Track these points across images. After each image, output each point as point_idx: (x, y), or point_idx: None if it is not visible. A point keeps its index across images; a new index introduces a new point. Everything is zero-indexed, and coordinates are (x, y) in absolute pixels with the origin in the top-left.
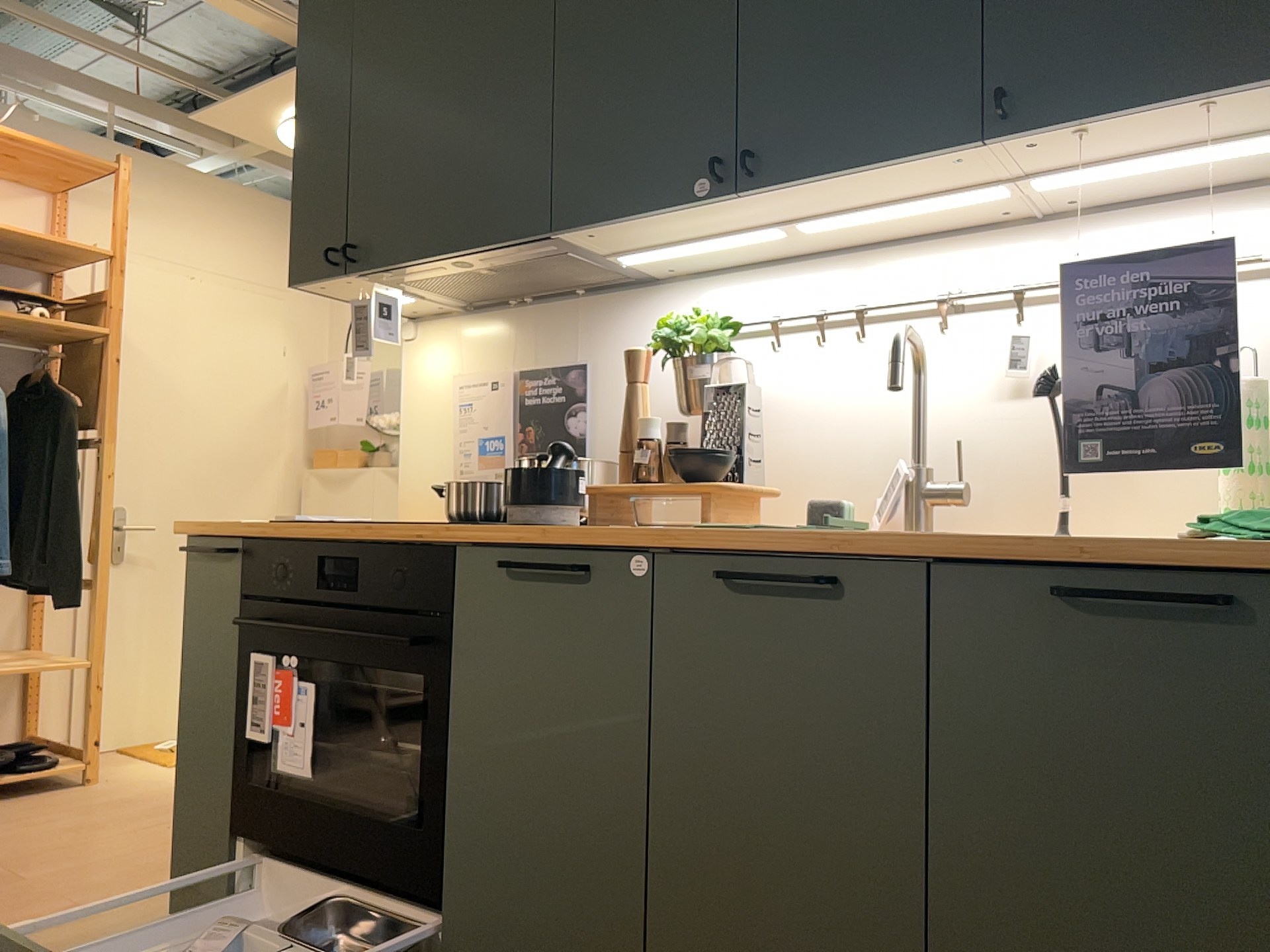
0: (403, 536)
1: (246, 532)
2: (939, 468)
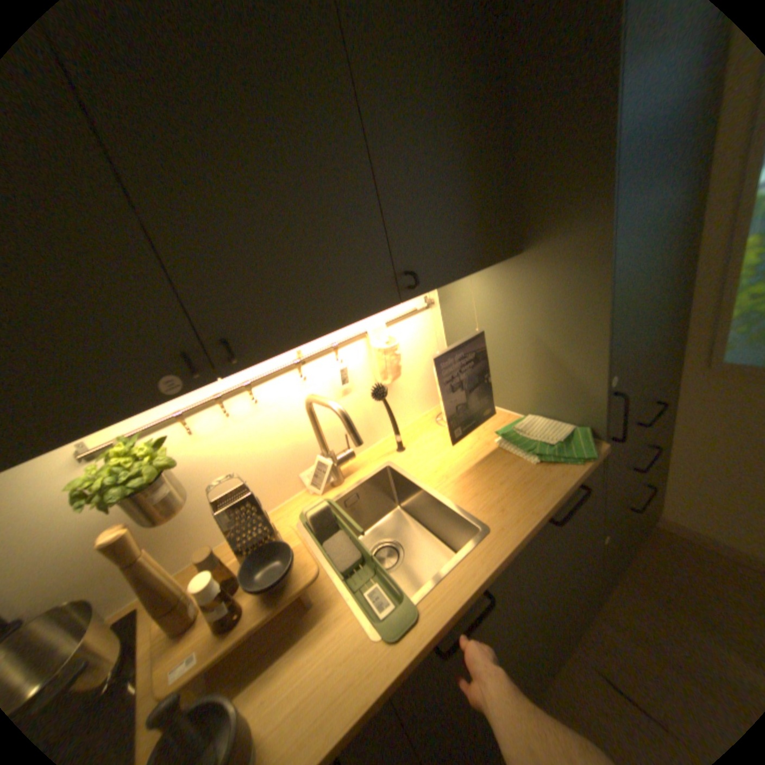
0: None
1: None
2: (331, 447)
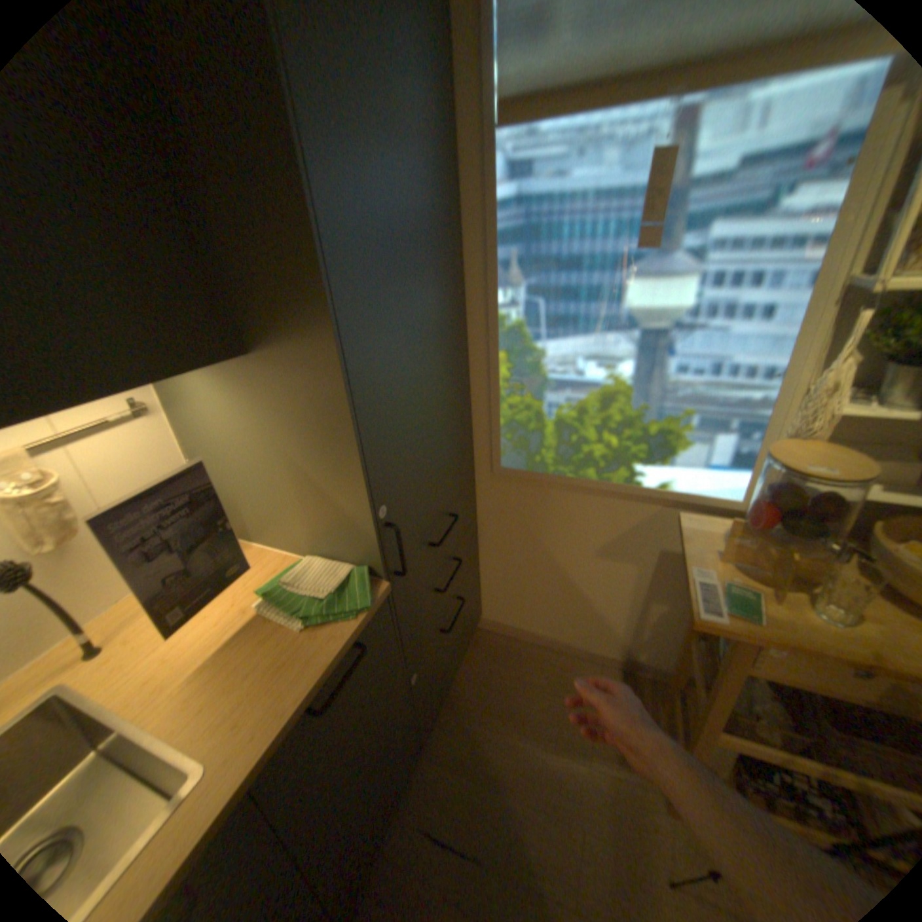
0: None
1: None
2: None
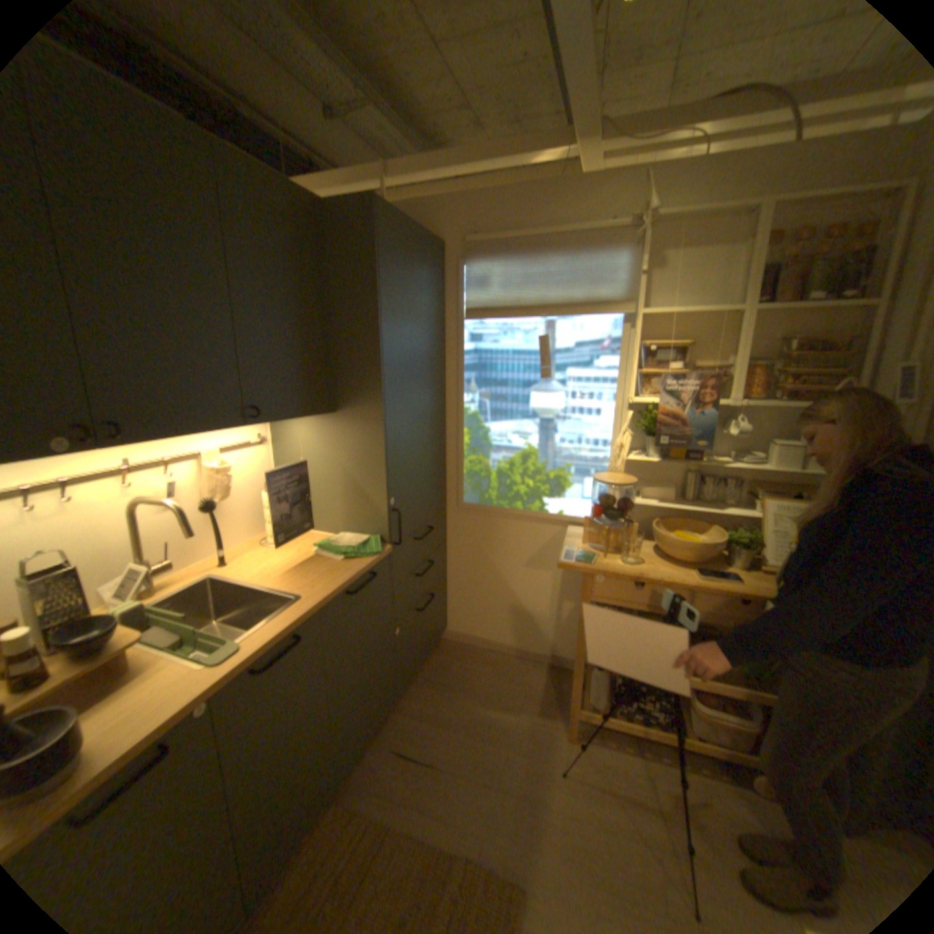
0: None
1: None
2: (145, 558)
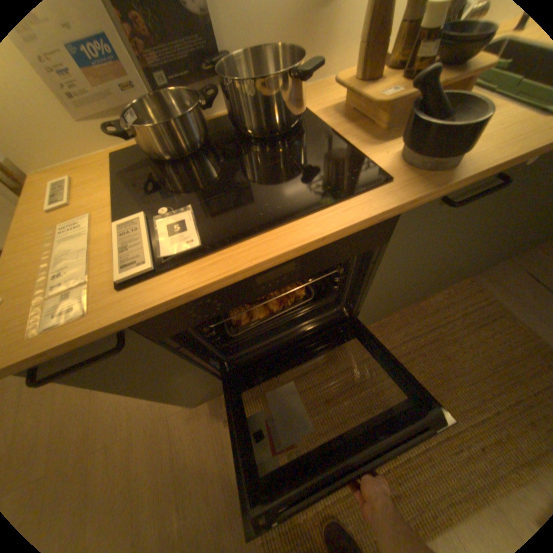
0: (346, 222)
1: (117, 317)
2: None
